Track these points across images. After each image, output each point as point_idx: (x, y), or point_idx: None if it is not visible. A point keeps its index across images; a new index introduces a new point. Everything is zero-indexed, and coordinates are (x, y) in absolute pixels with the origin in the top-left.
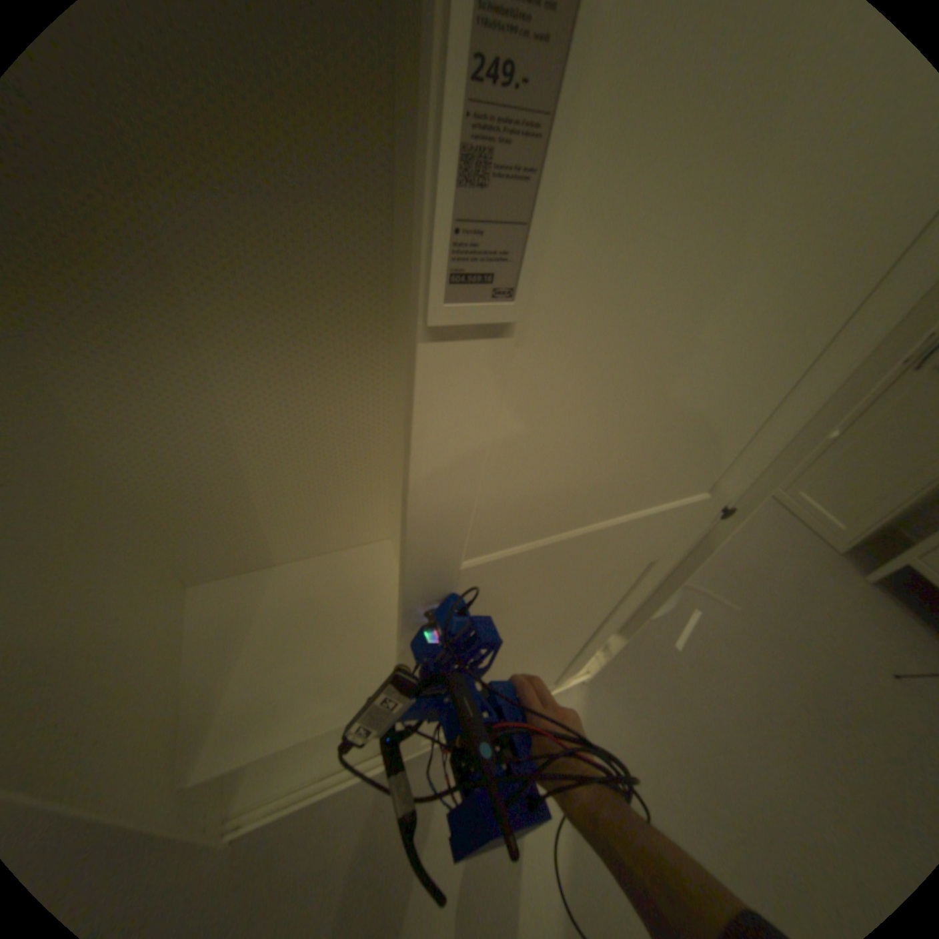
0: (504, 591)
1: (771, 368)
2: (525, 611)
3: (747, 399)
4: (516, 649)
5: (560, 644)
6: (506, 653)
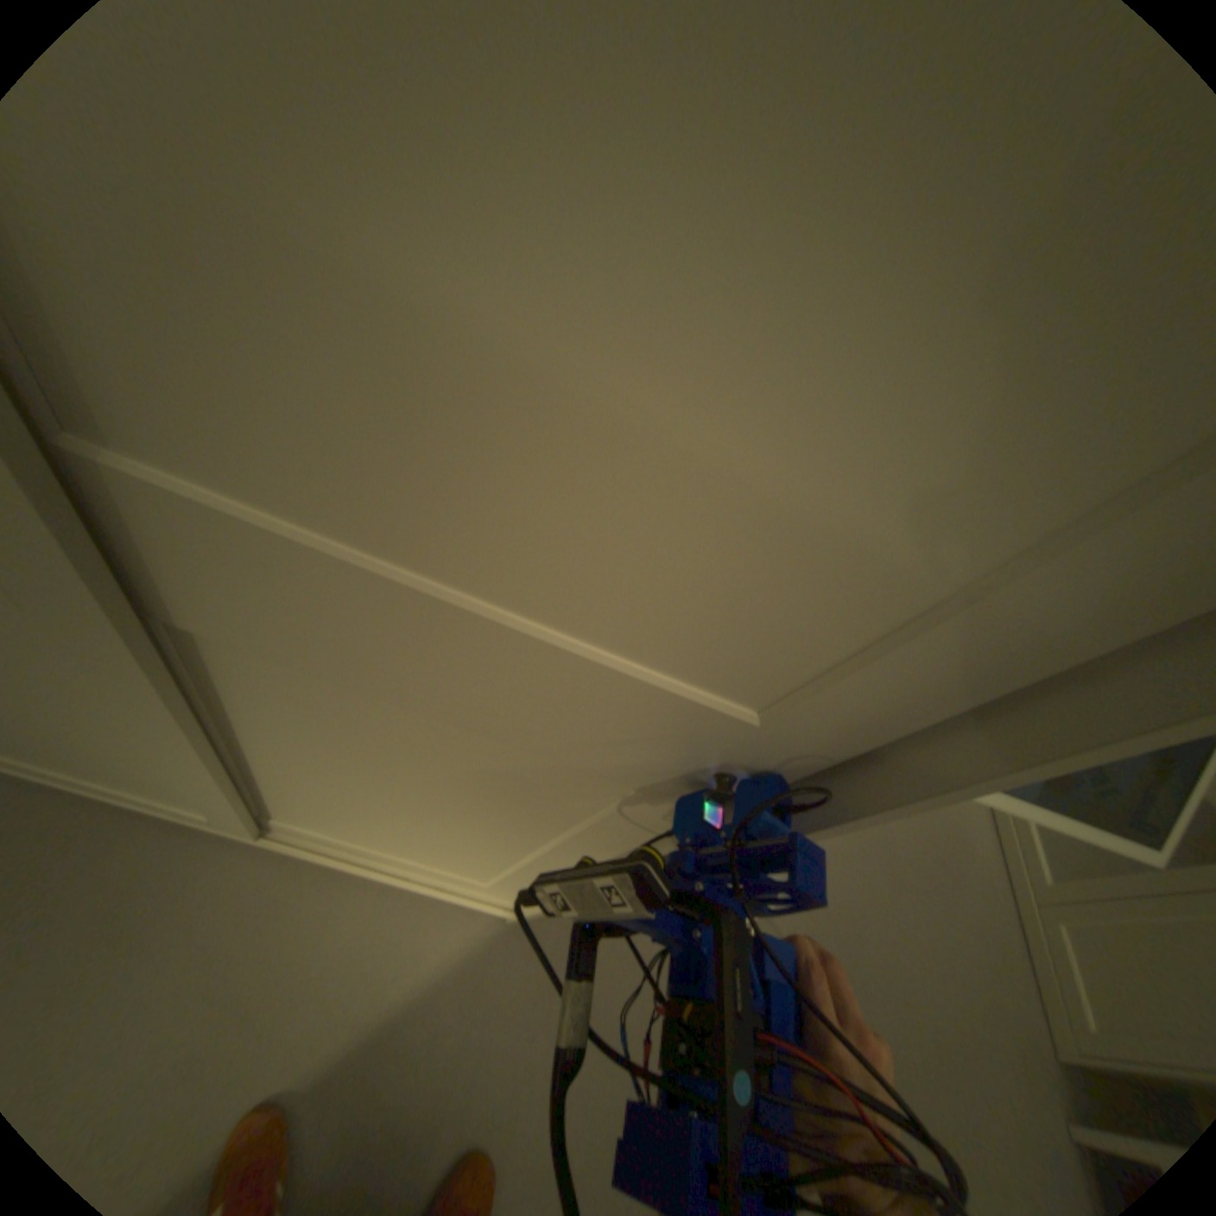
0: (188, 618)
1: (871, 359)
2: (306, 712)
3: (781, 465)
4: (337, 779)
5: (440, 831)
6: (317, 772)
